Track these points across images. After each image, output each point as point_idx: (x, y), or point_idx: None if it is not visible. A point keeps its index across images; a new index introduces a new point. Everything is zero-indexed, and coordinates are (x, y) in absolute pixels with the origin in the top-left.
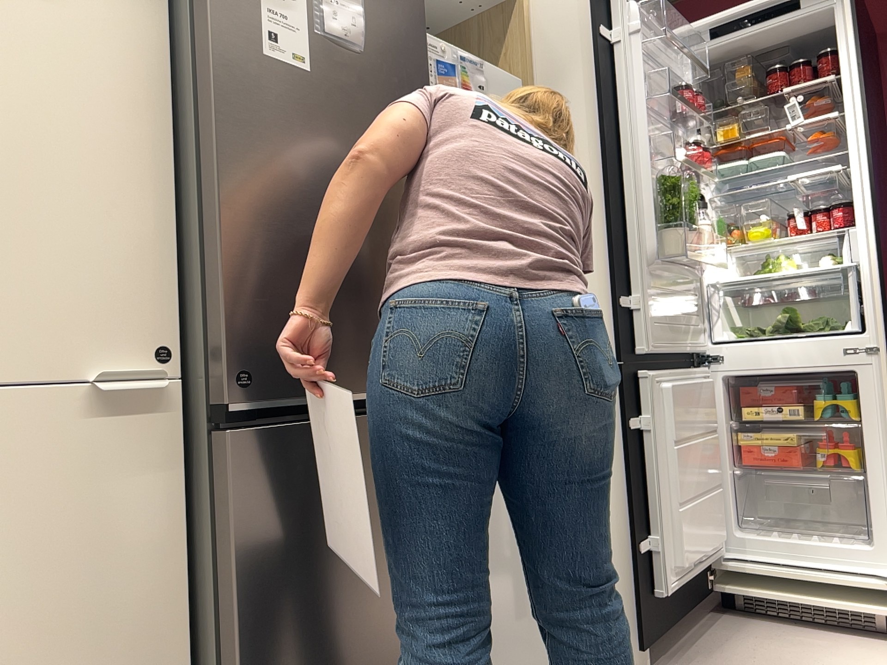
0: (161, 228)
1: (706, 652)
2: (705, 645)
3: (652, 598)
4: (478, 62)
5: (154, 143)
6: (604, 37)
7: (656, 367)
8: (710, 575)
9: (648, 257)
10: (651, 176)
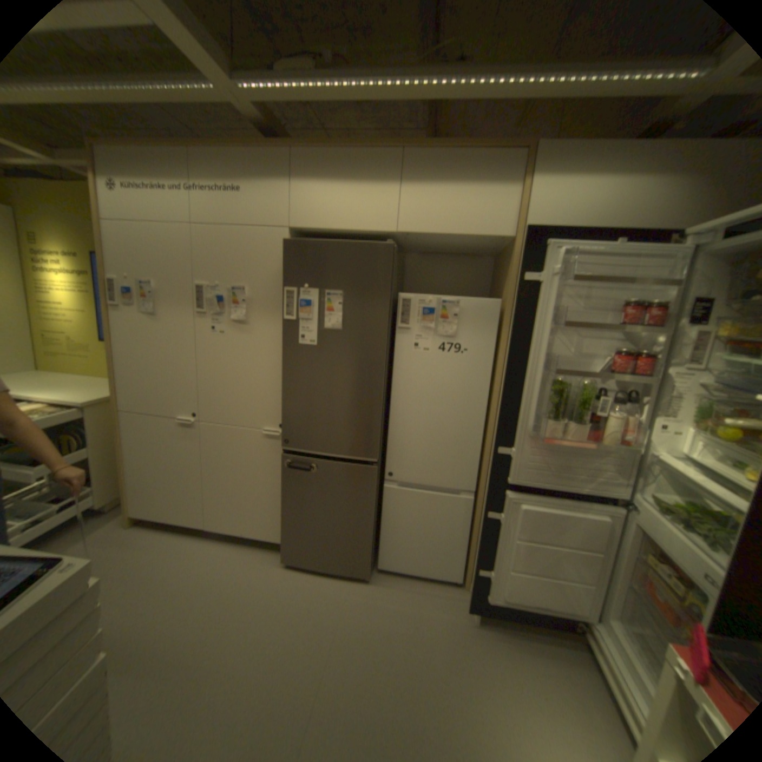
0: (284, 392)
1: (522, 649)
2: (530, 647)
3: (486, 599)
4: (458, 297)
5: (283, 367)
6: (529, 281)
7: (538, 492)
8: (581, 626)
9: (529, 430)
10: (551, 378)
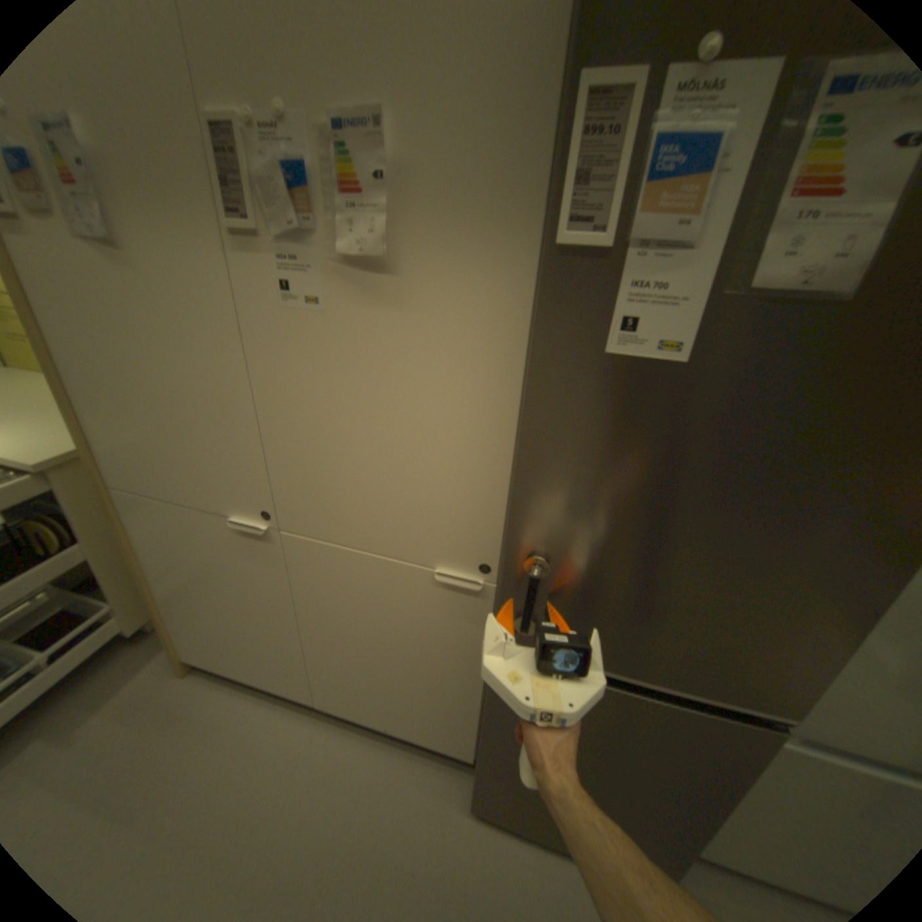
0: (498, 487)
1: None
2: None
3: None
4: None
5: (502, 419)
6: None
7: None
8: None
9: None
10: None
